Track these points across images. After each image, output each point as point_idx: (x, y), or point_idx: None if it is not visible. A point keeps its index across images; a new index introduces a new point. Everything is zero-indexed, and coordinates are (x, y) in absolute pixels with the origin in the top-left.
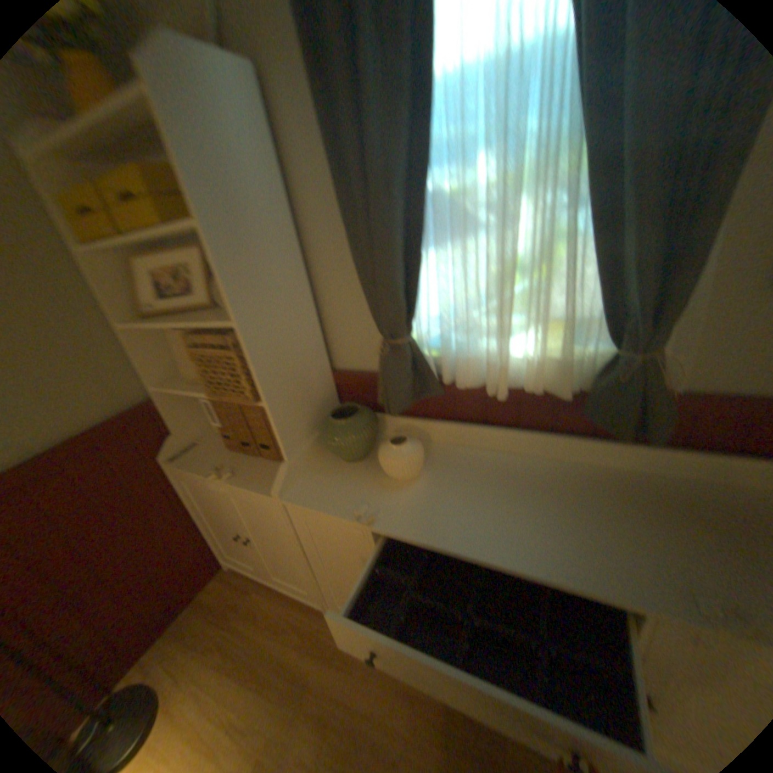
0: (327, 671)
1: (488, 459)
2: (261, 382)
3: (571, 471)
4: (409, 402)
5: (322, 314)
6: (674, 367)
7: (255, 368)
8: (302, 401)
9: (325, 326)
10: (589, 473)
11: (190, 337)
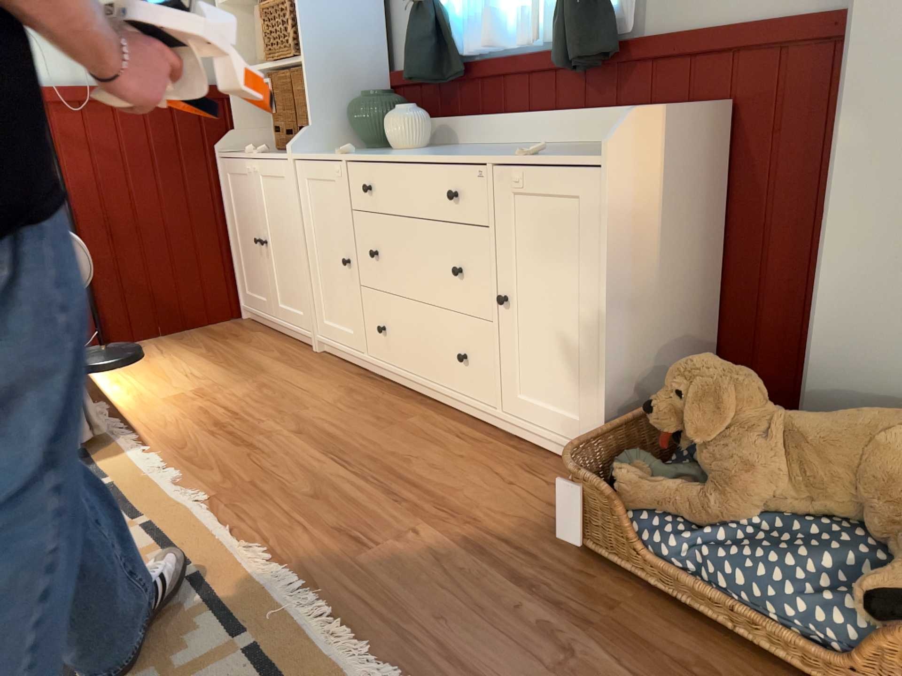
0: (289, 371)
1: (486, 146)
2: (302, 37)
3: (547, 145)
4: (421, 73)
5: (390, 11)
6: (624, 10)
7: (300, 21)
8: (341, 82)
9: (391, 26)
10: (560, 145)
11: (266, 6)
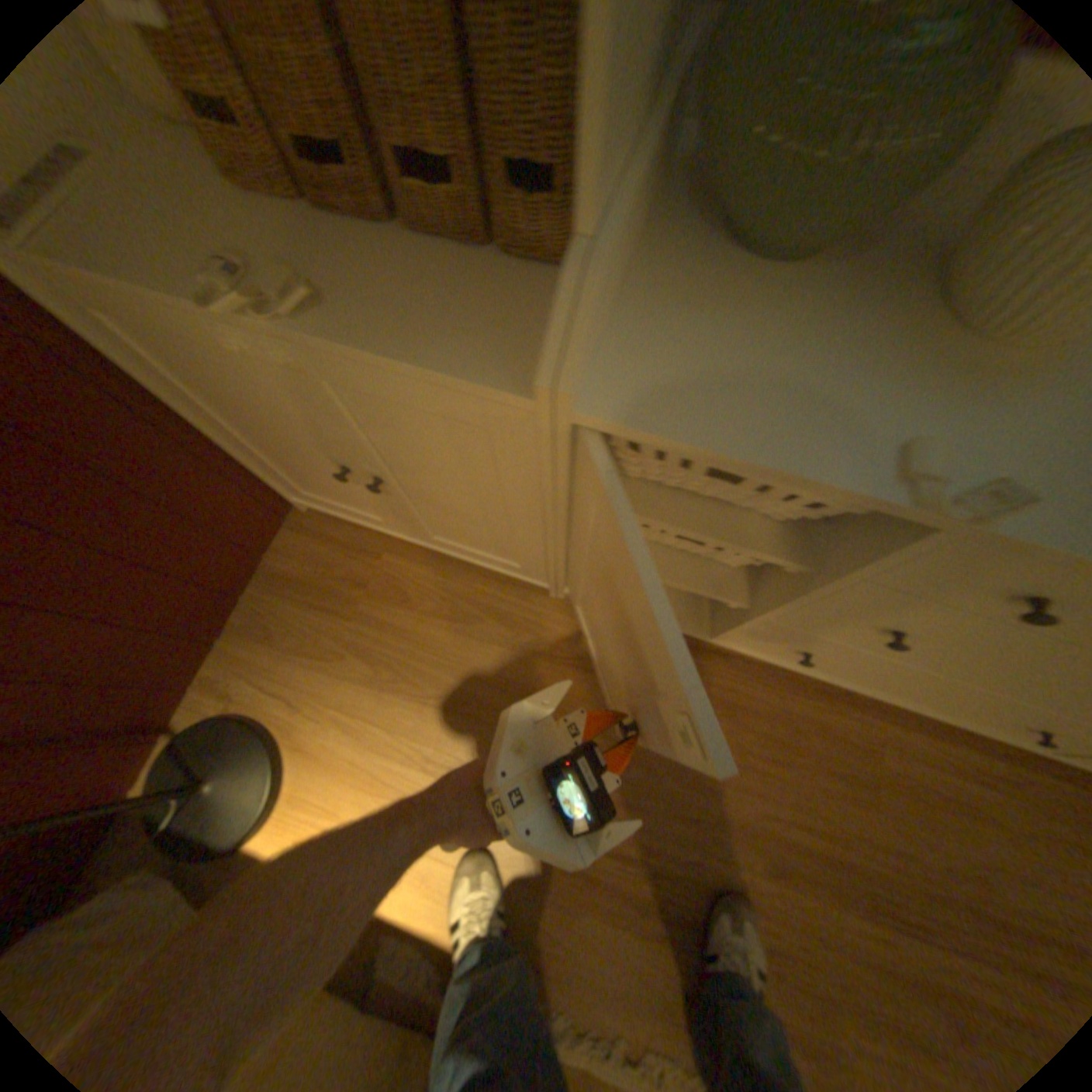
0: (578, 677)
1: None
2: None
3: None
4: None
5: None
6: None
7: None
8: None
9: None
10: None
11: None
